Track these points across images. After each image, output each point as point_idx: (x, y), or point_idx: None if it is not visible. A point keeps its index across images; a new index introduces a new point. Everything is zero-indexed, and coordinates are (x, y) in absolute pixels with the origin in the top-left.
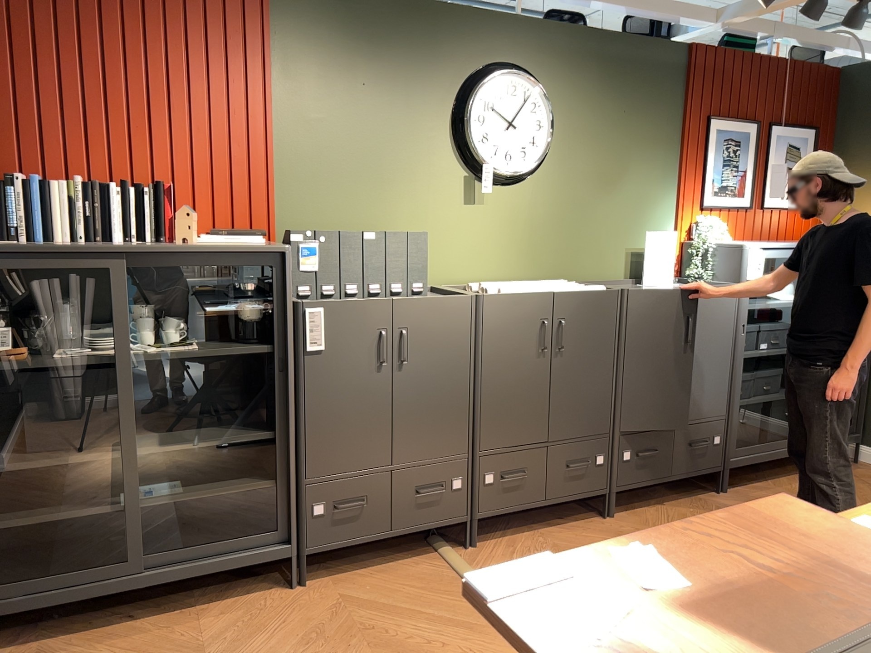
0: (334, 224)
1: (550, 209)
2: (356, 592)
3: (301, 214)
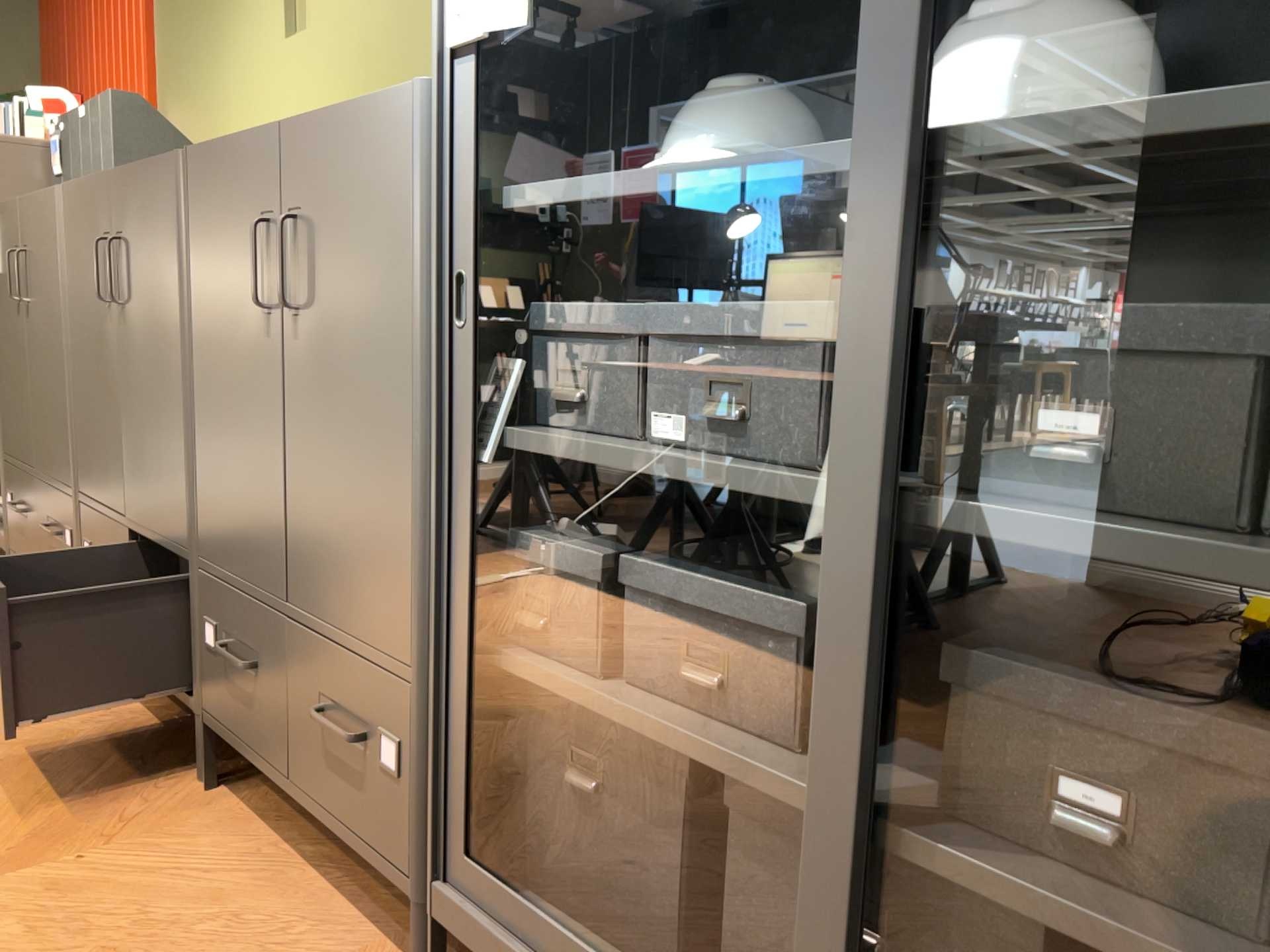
0: (190, 122)
1: (389, 4)
2: None
3: (171, 113)
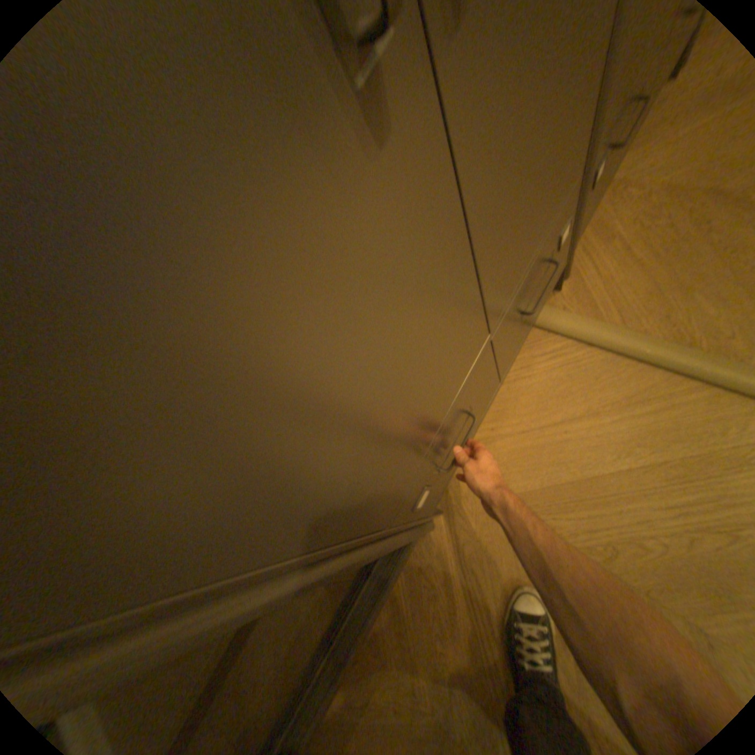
0: None
1: None
2: (511, 479)
3: None
